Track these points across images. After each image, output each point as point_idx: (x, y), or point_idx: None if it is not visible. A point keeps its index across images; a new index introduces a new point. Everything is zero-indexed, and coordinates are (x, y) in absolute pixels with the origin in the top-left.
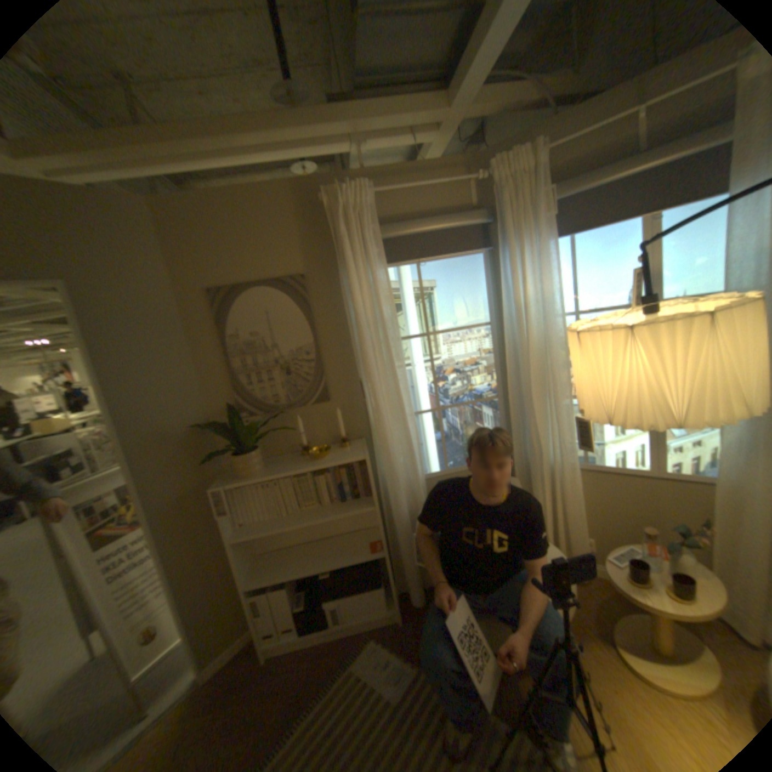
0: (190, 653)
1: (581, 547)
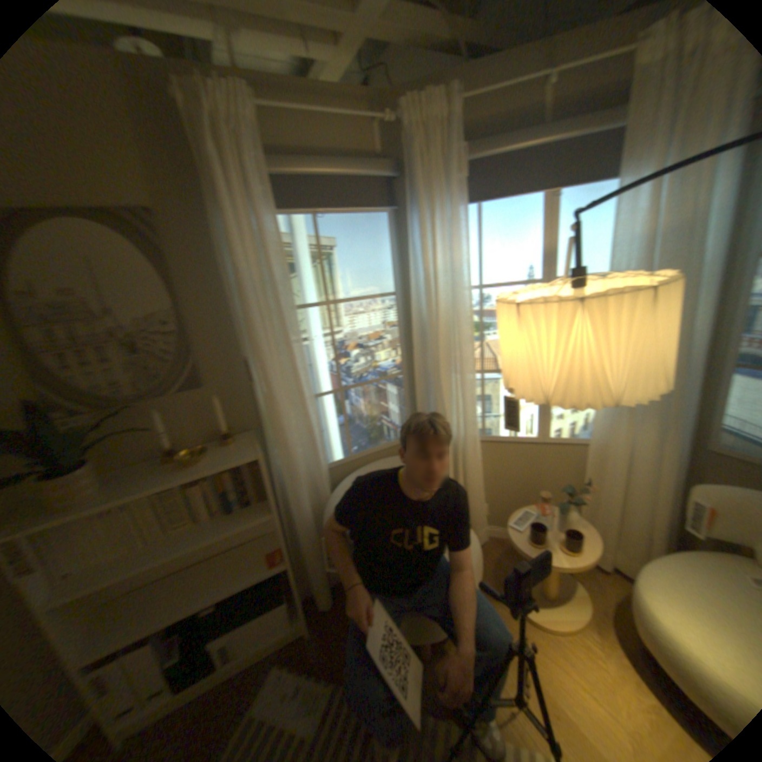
0: None
1: (480, 514)
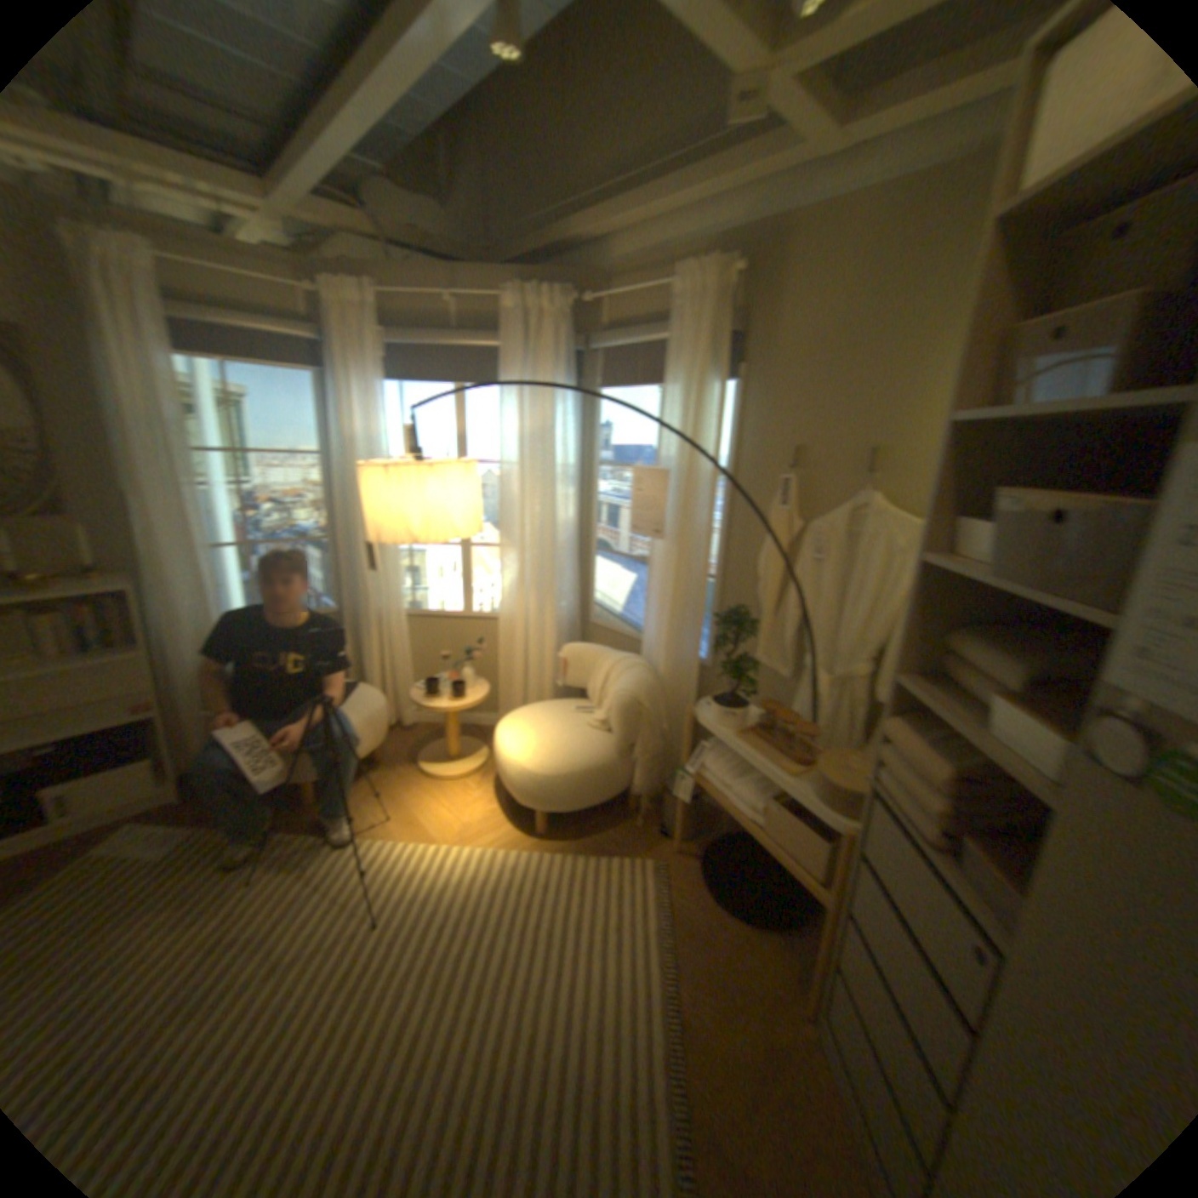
0: None
1: (402, 692)
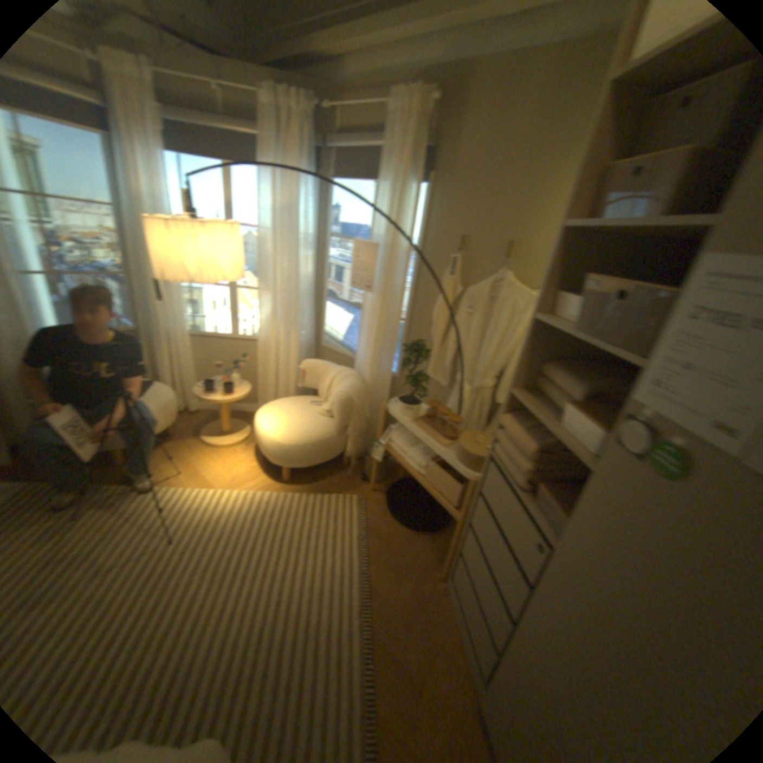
0: None
1: (188, 388)
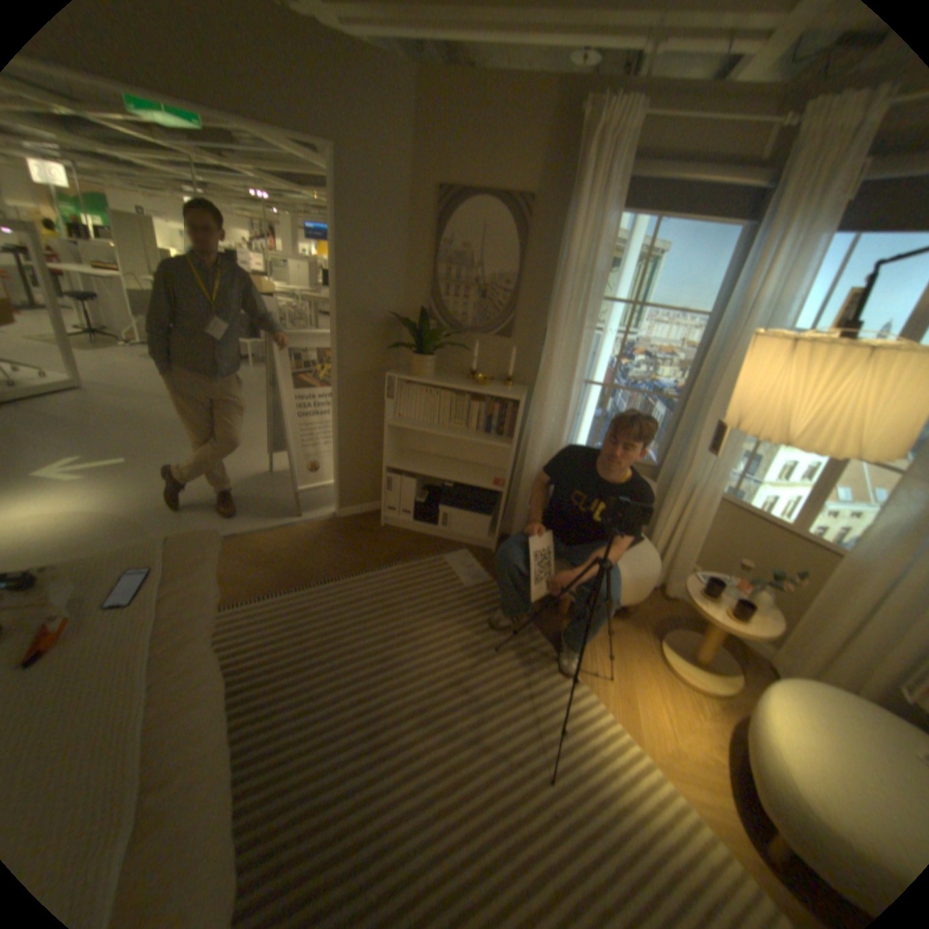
0: (335, 492)
1: (682, 566)
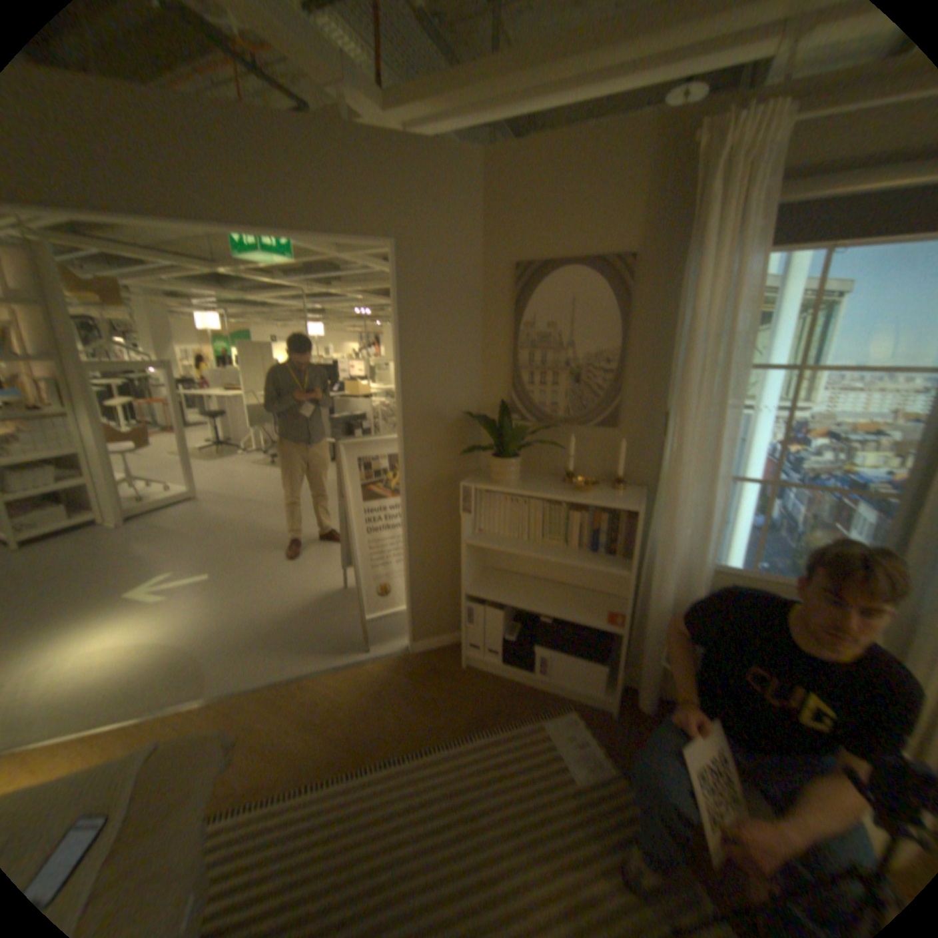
0: (407, 621)
1: None
